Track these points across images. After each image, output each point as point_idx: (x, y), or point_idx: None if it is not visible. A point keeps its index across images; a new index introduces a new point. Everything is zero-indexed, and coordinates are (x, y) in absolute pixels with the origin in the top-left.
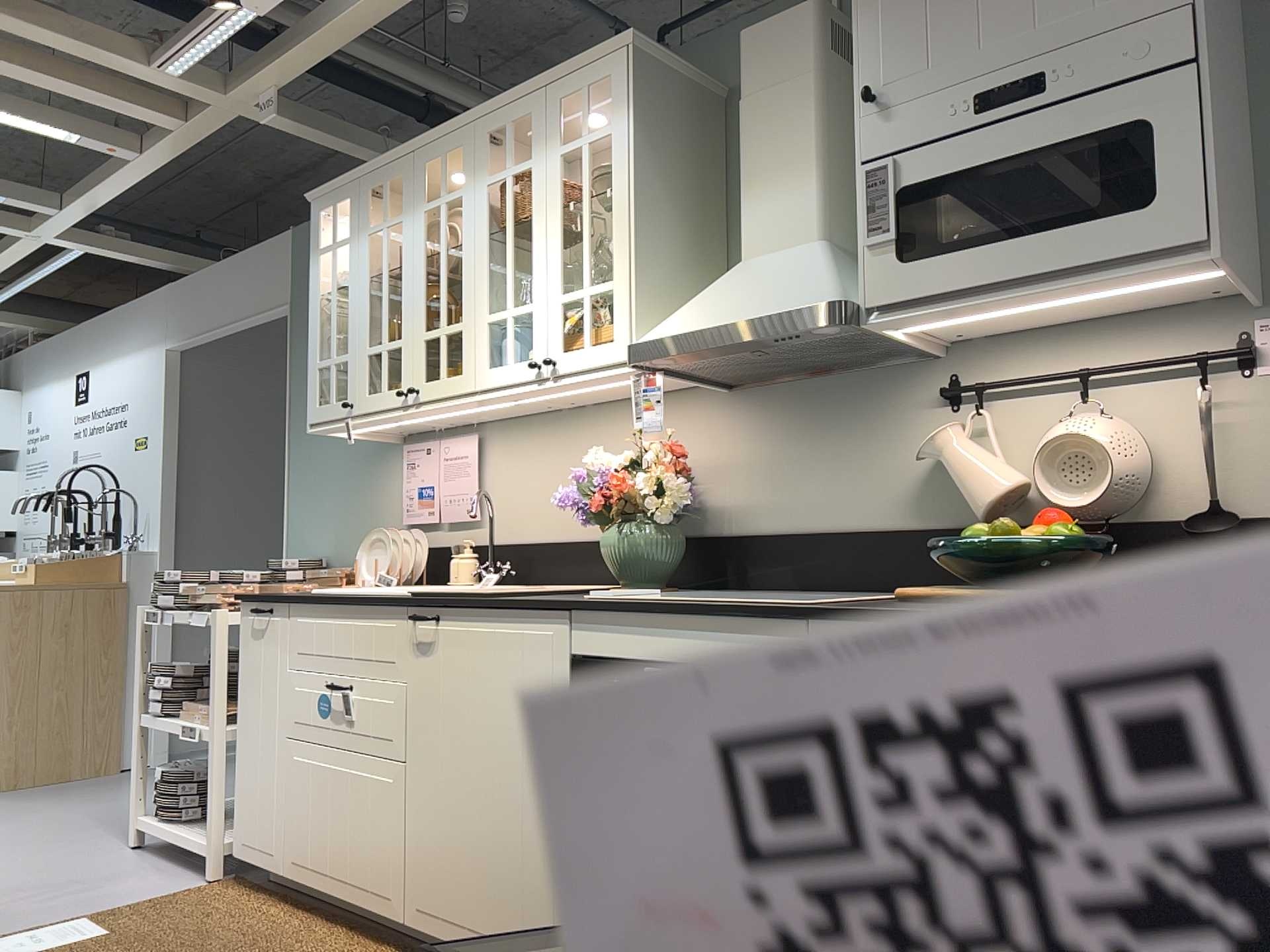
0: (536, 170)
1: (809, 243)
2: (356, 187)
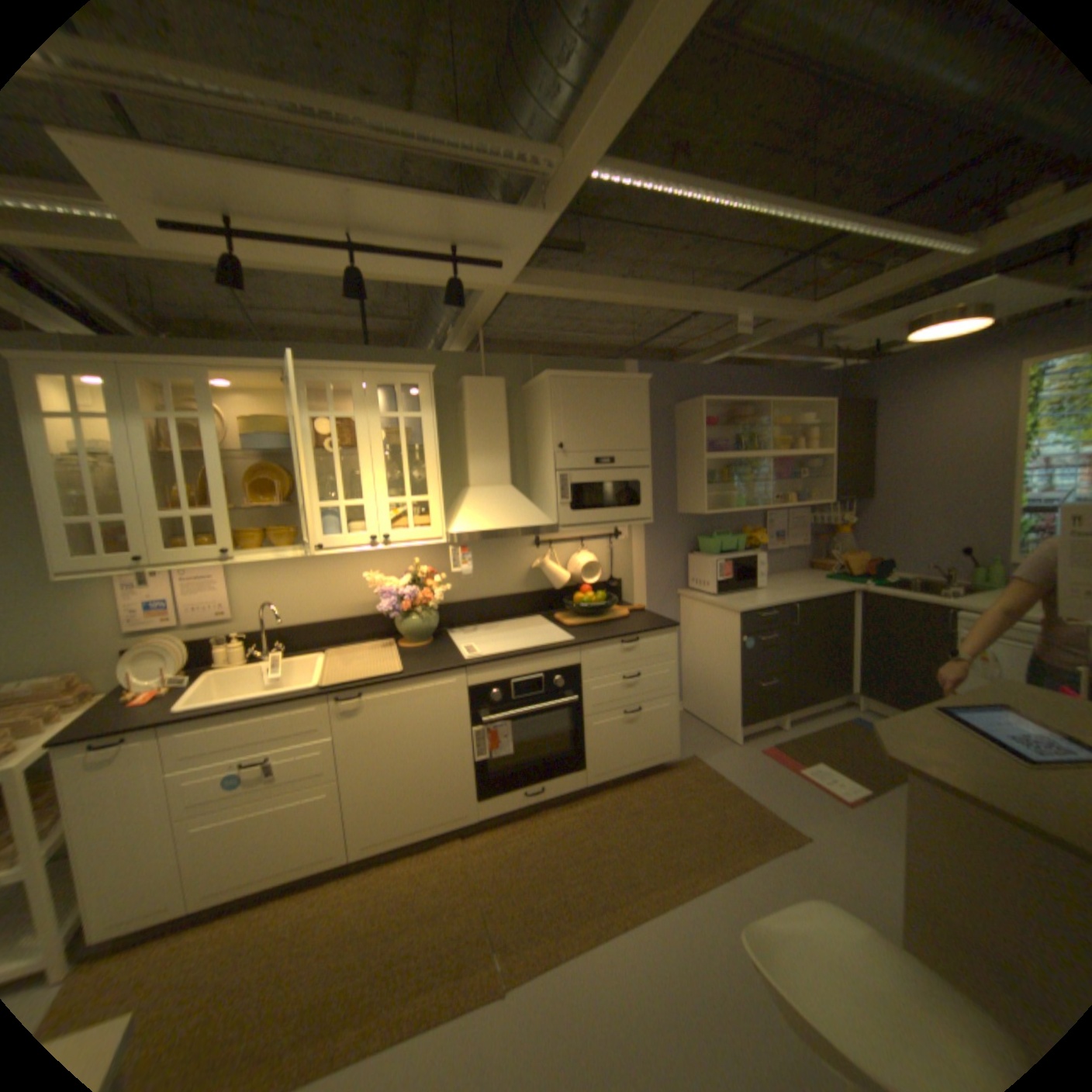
0: (360, 421)
1: (508, 486)
2: (111, 369)
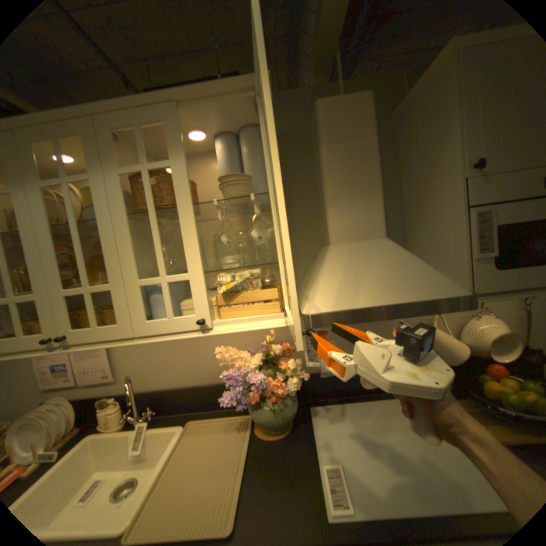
0: (175, 168)
1: (380, 238)
2: None
